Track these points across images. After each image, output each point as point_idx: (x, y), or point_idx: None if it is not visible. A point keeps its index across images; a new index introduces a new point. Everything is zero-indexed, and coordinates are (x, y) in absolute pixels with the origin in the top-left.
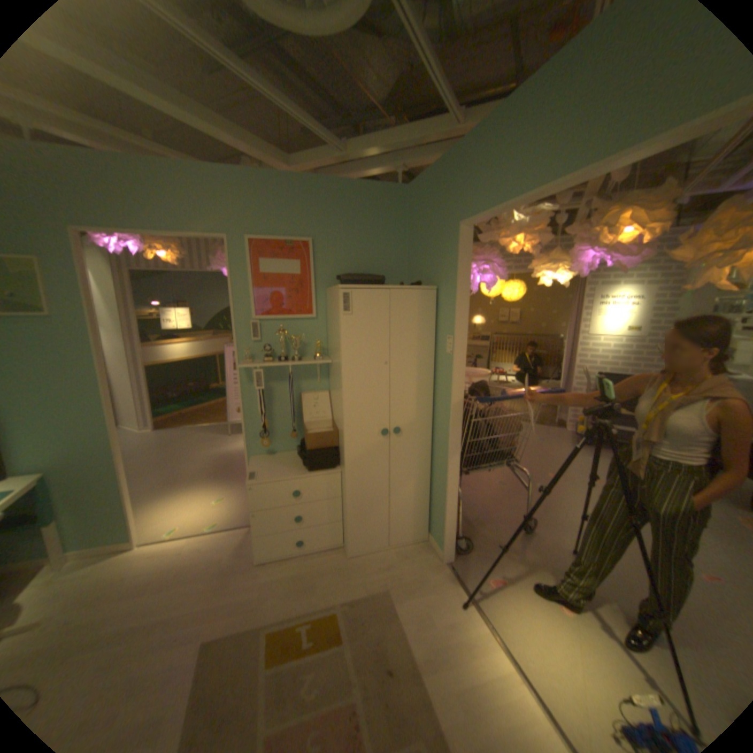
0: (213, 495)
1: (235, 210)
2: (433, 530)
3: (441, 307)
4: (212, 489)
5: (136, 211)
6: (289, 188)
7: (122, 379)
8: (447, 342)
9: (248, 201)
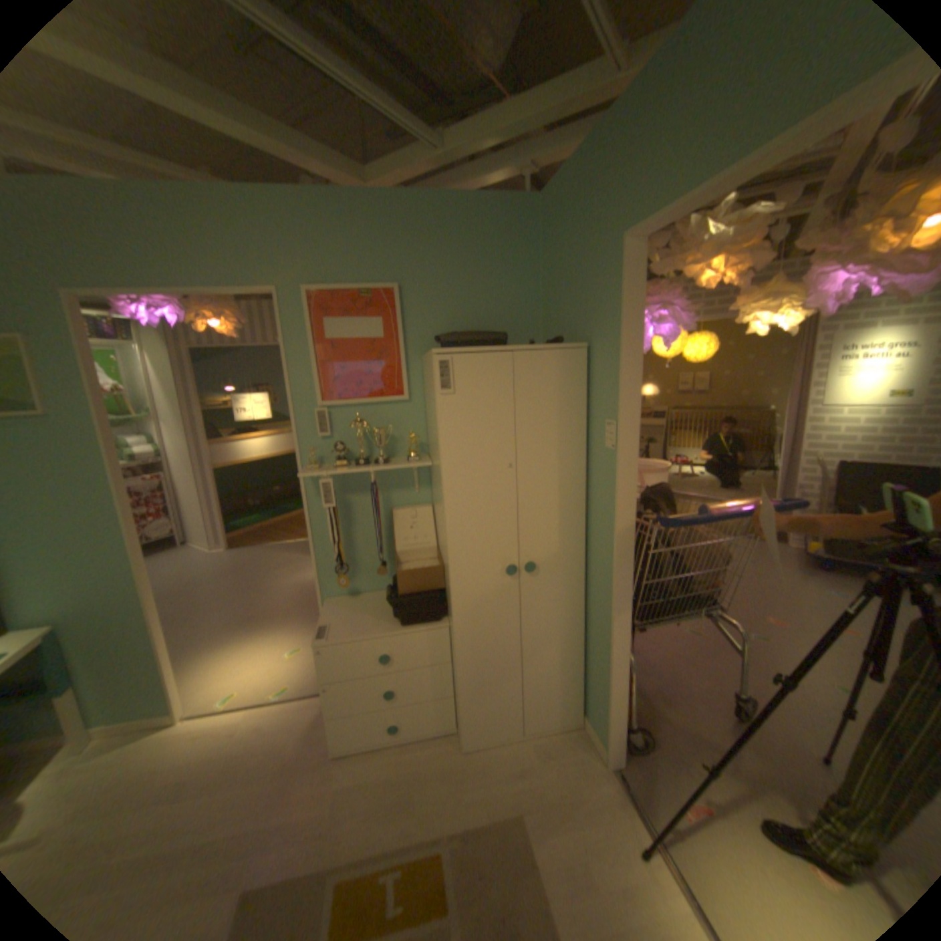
0: (287, 642)
1: (287, 248)
2: (591, 714)
3: (596, 375)
4: (287, 634)
5: (149, 259)
6: (362, 209)
7: (187, 484)
8: (607, 430)
9: (304, 234)
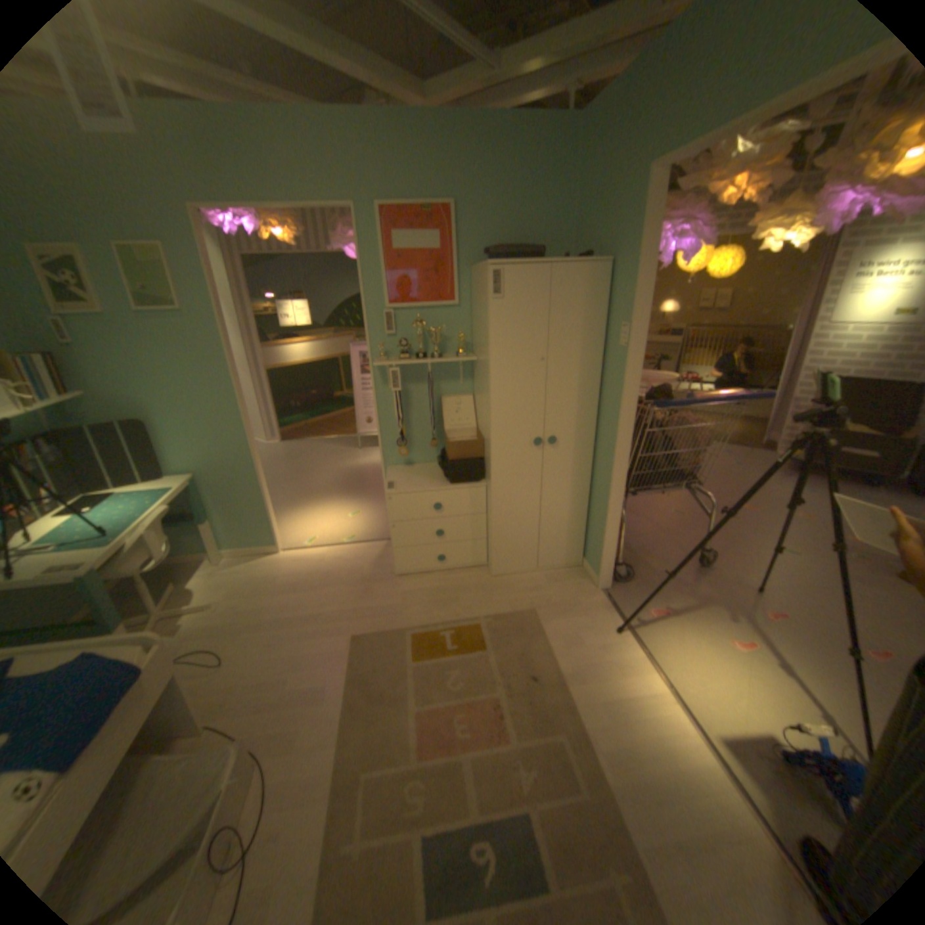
0: (348, 507)
1: (362, 167)
2: (588, 554)
3: (617, 285)
4: (347, 502)
5: (254, 178)
6: (425, 130)
7: (245, 383)
8: (621, 331)
9: (376, 154)
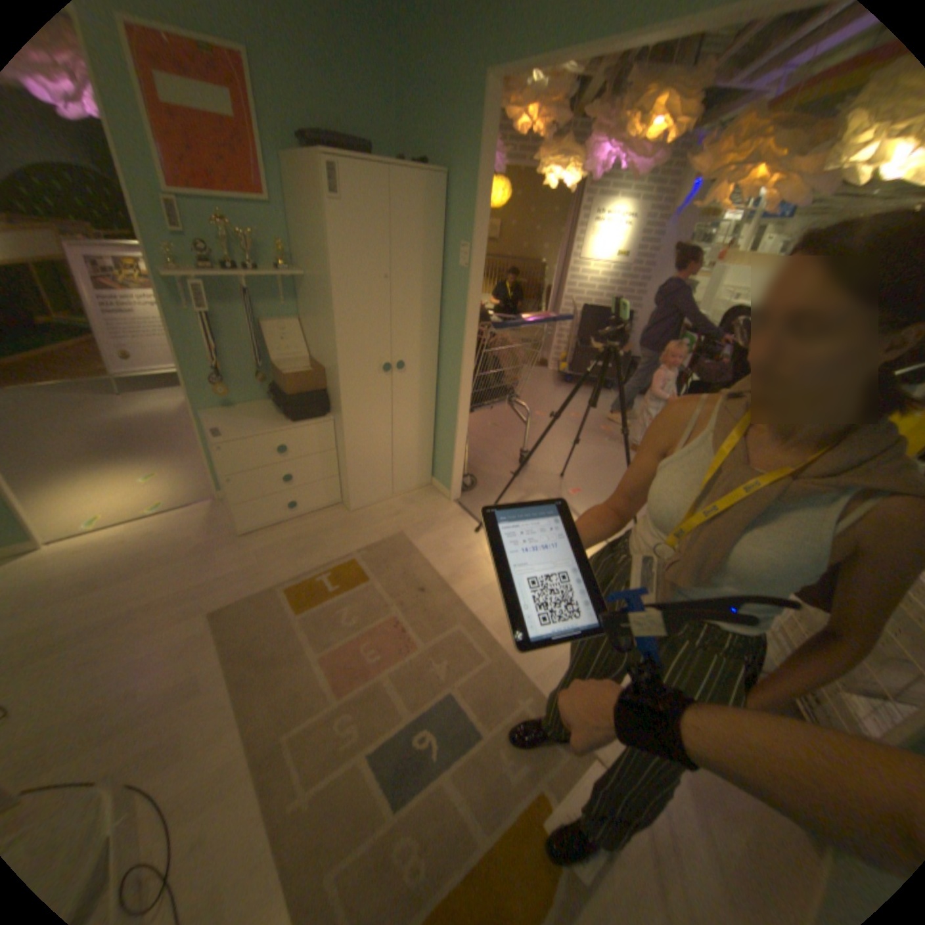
0: (133, 471)
1: None
2: (436, 473)
3: (453, 202)
4: (128, 465)
5: None
6: None
7: None
8: (460, 252)
9: None
